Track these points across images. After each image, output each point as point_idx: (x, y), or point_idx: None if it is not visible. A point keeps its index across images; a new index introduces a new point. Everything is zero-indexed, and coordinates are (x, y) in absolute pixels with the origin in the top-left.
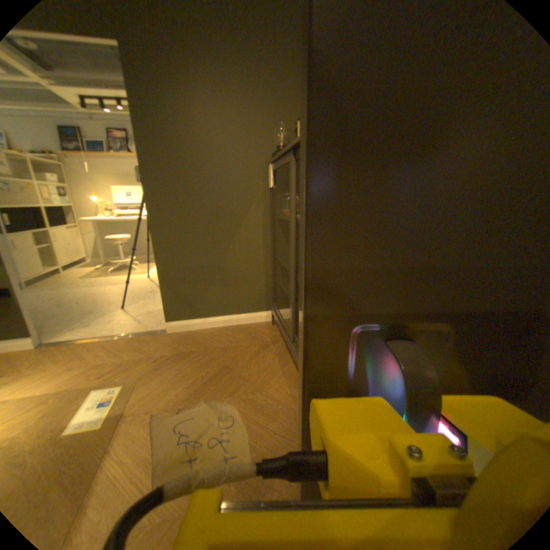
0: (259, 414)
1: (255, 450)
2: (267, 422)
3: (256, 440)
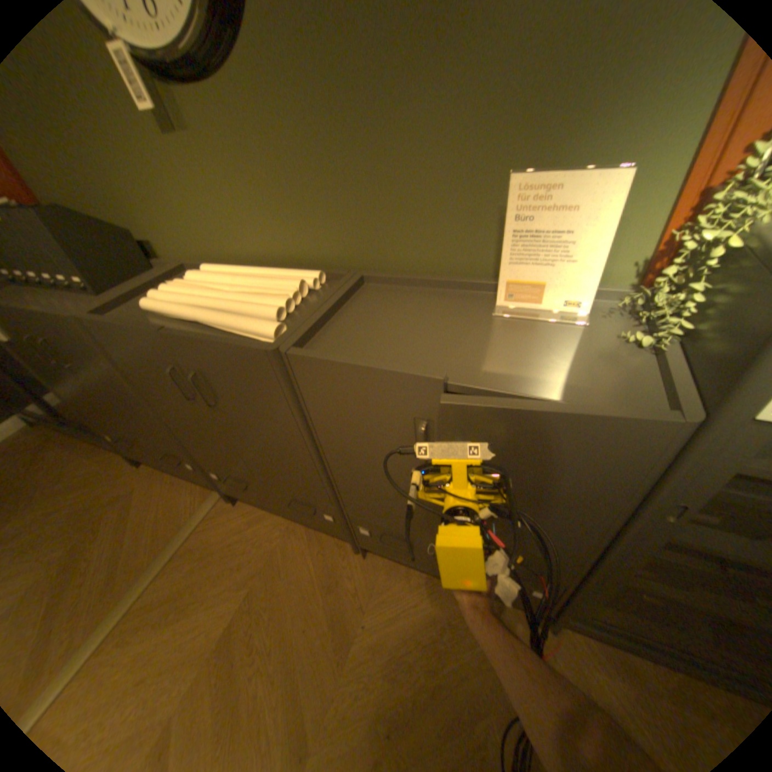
0: (70, 491)
1: (82, 508)
2: (82, 489)
3: (79, 504)
